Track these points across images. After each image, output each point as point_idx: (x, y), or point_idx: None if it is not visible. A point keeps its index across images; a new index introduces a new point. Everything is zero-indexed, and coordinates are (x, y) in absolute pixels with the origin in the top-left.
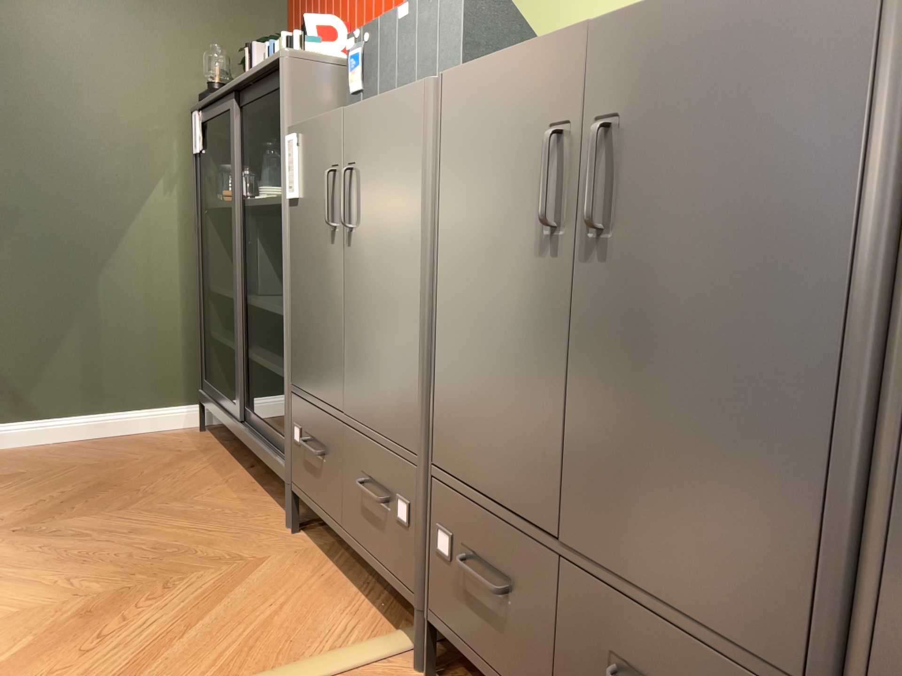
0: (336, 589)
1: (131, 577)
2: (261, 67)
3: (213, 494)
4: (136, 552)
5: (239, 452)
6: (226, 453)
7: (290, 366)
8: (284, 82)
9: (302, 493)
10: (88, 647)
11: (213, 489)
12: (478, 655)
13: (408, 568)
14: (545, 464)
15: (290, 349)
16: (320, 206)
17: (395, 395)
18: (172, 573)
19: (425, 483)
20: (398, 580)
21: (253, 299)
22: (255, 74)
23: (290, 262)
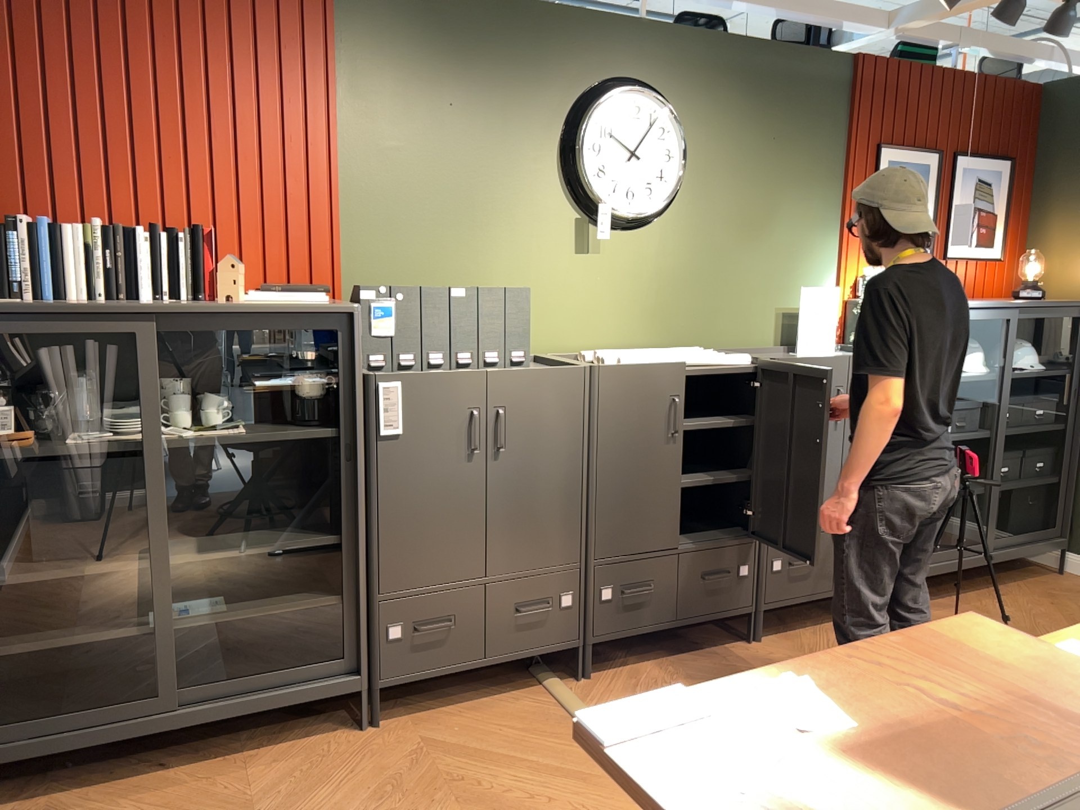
0: (481, 706)
1: (433, 803)
2: (285, 306)
3: (242, 782)
4: (380, 809)
5: (88, 777)
6: (82, 788)
7: (377, 579)
8: (357, 331)
9: (409, 674)
10: (540, 803)
11: (224, 784)
12: (633, 629)
13: (573, 629)
14: (672, 524)
15: (377, 564)
16: (447, 437)
17: (558, 539)
18: (431, 782)
19: (587, 574)
20: (562, 643)
21: (170, 556)
22: (267, 310)
23: (376, 489)
